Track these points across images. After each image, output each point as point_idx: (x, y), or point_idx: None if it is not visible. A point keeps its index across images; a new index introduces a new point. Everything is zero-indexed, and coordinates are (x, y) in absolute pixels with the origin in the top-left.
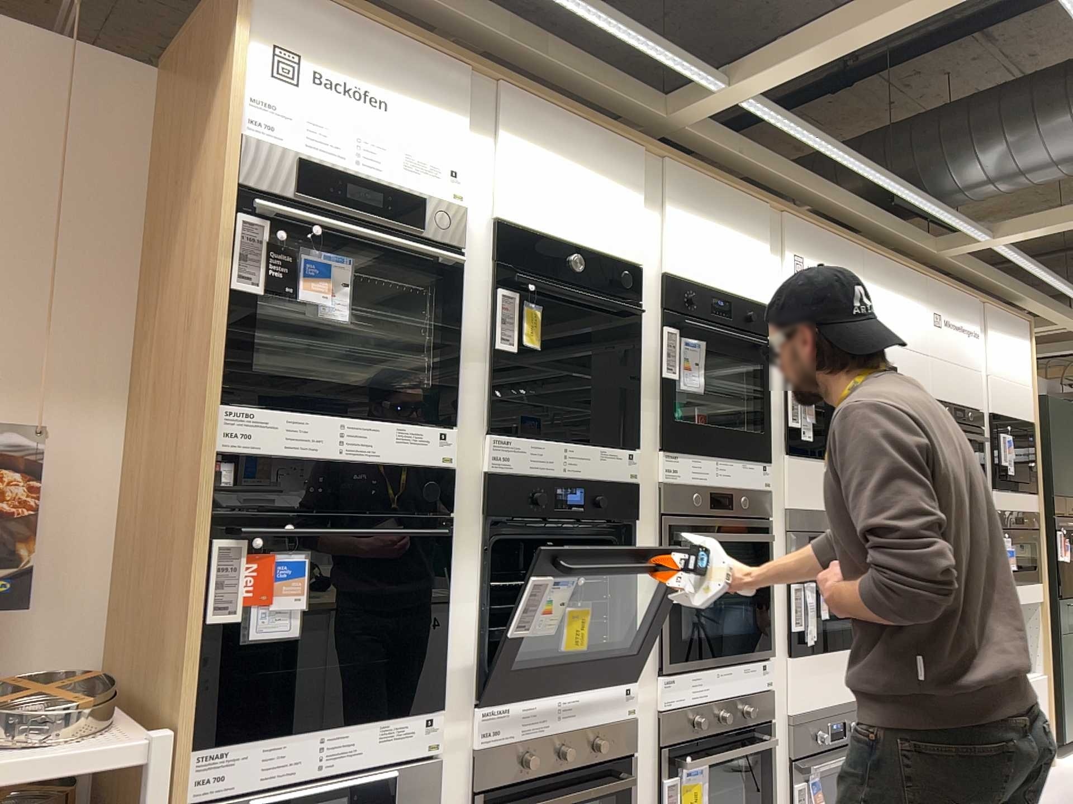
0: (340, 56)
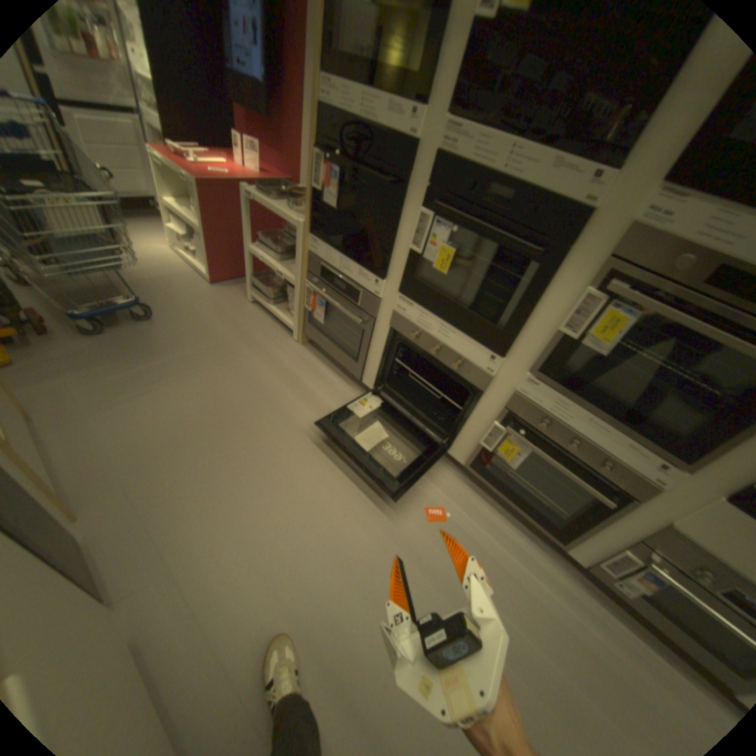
0: None
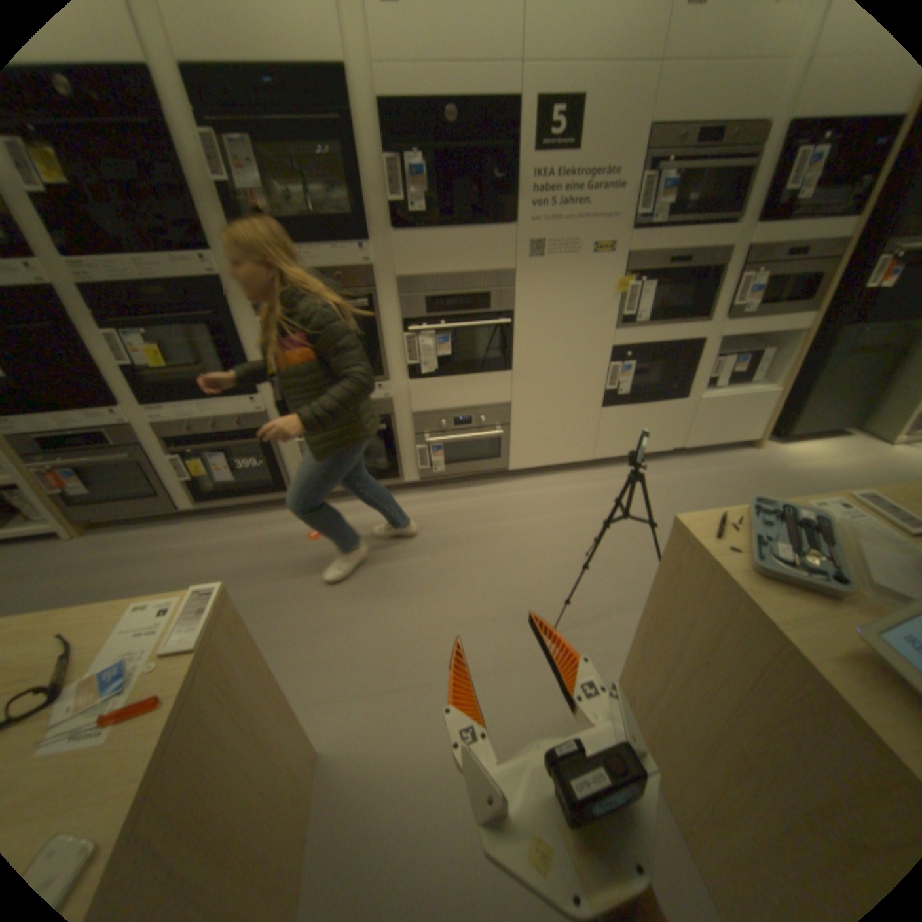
0: None
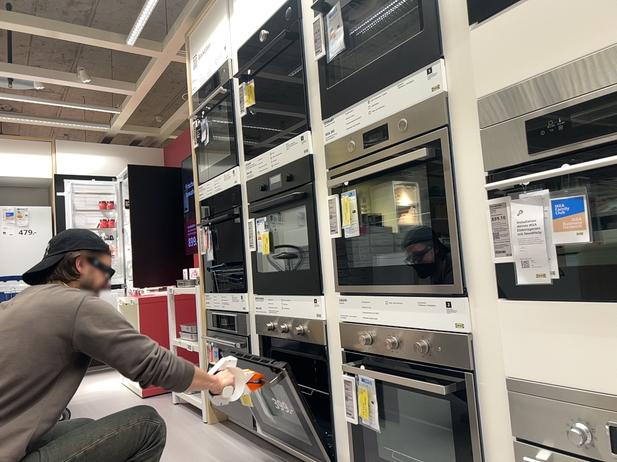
0: (198, 39)
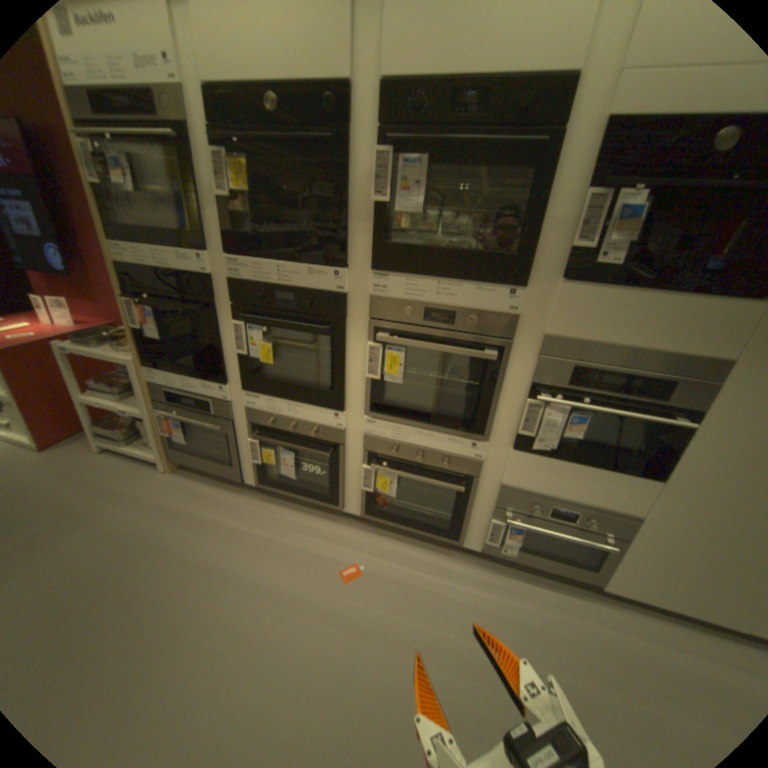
0: None
